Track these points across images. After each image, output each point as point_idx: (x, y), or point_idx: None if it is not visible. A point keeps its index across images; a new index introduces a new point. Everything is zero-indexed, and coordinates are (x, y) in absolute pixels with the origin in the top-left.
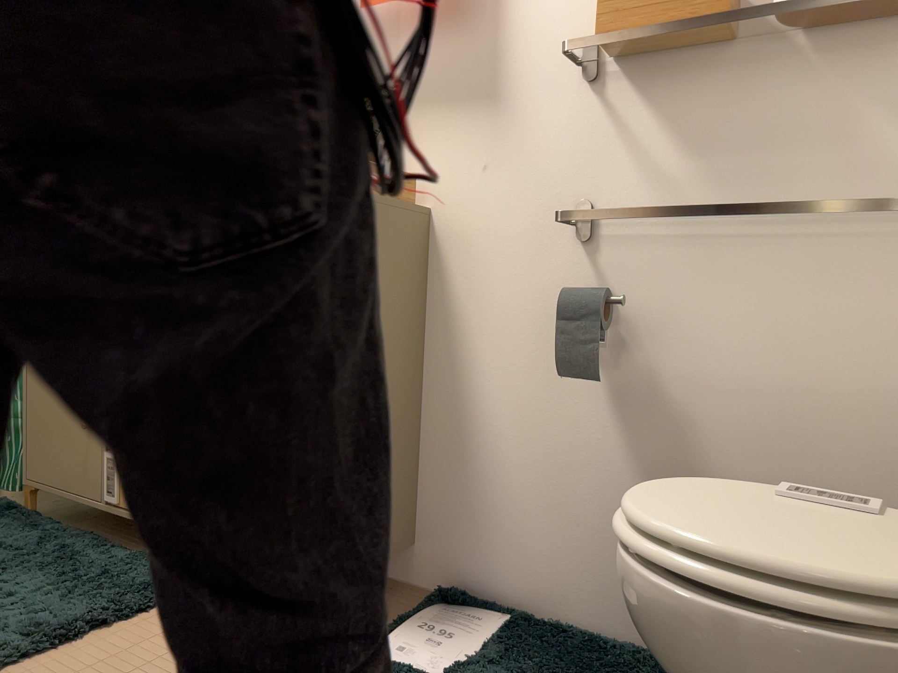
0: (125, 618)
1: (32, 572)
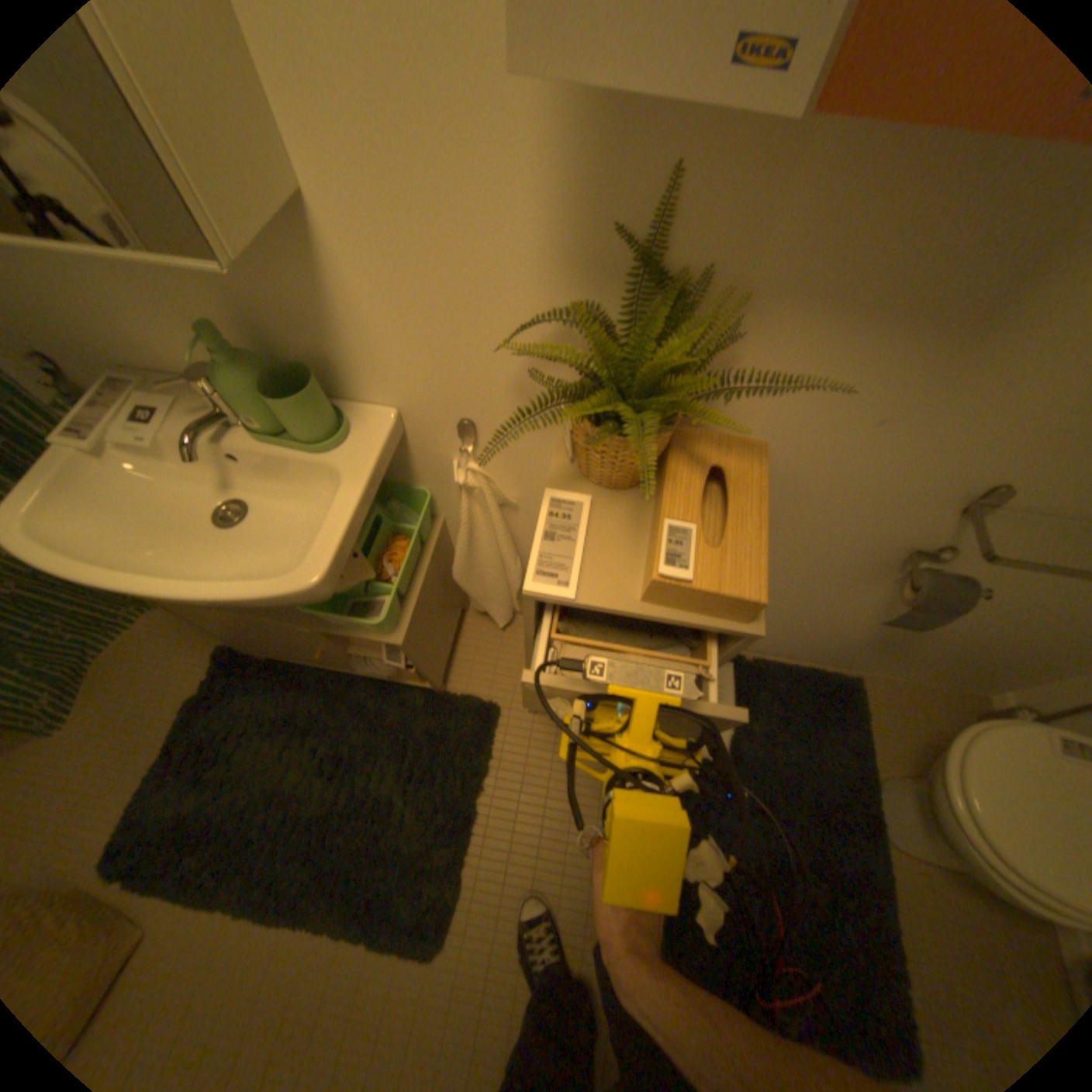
0: (487, 787)
1: (372, 773)
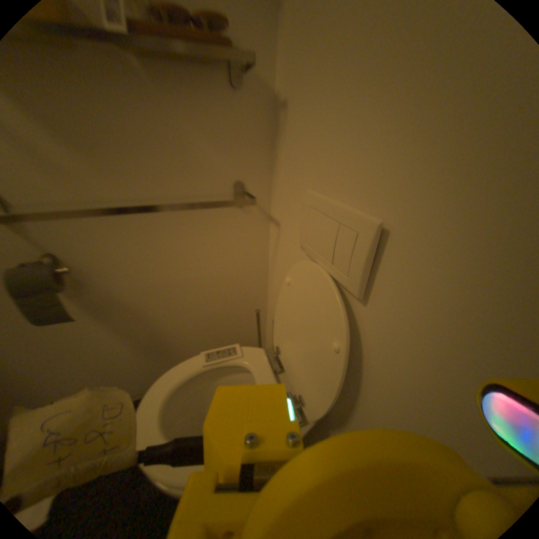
0: None
1: None
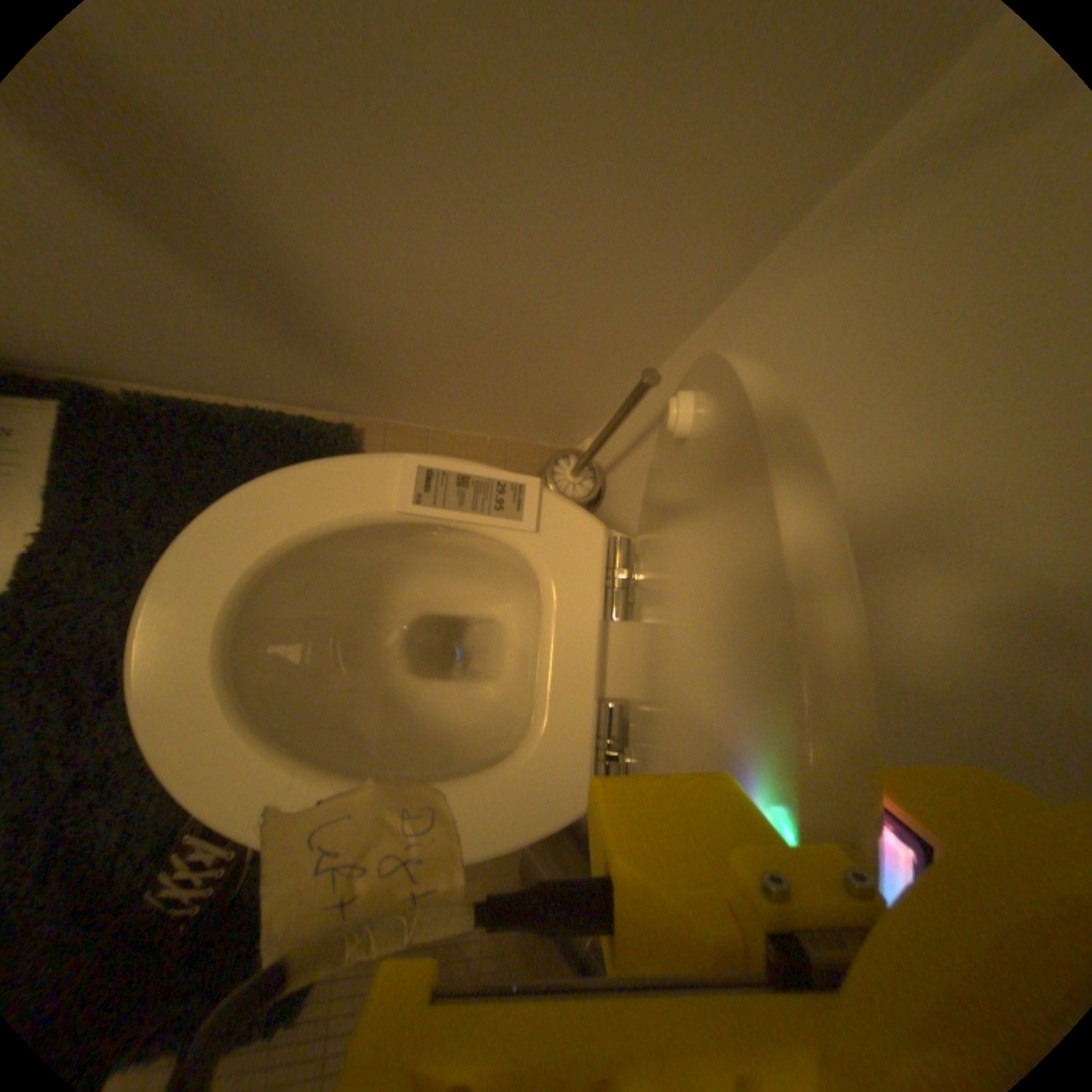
0: None
1: None
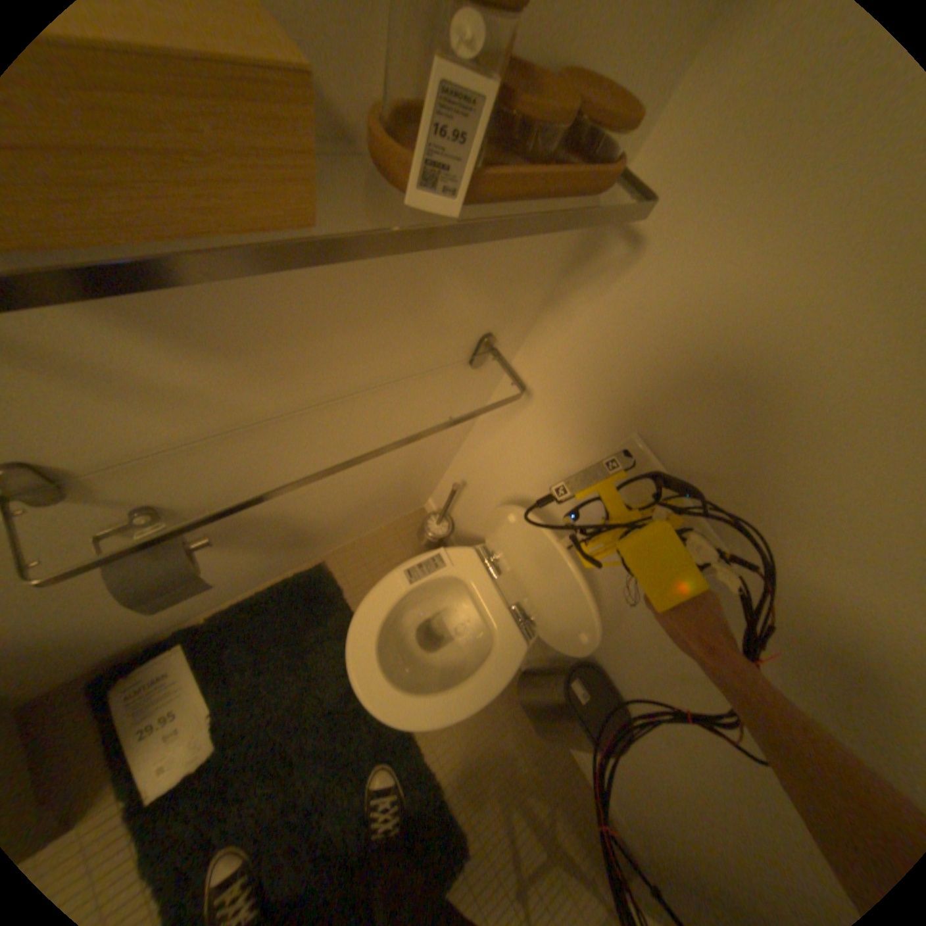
0: None
1: None
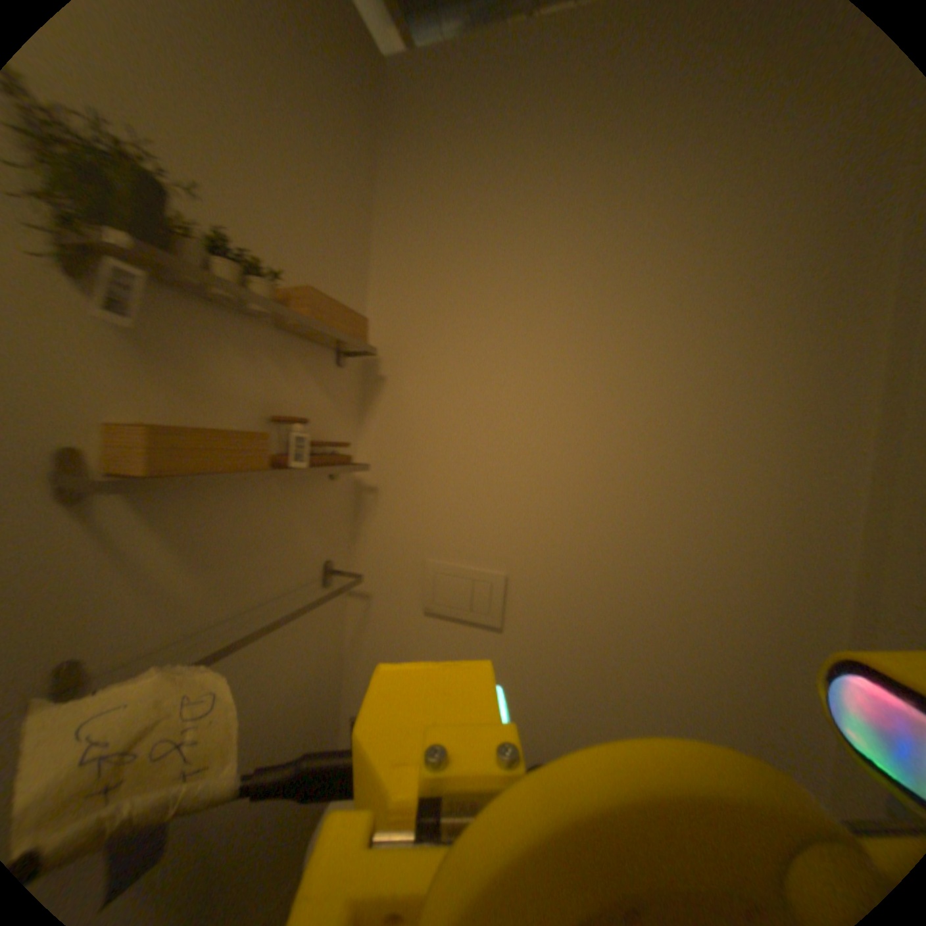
0: None
1: None
